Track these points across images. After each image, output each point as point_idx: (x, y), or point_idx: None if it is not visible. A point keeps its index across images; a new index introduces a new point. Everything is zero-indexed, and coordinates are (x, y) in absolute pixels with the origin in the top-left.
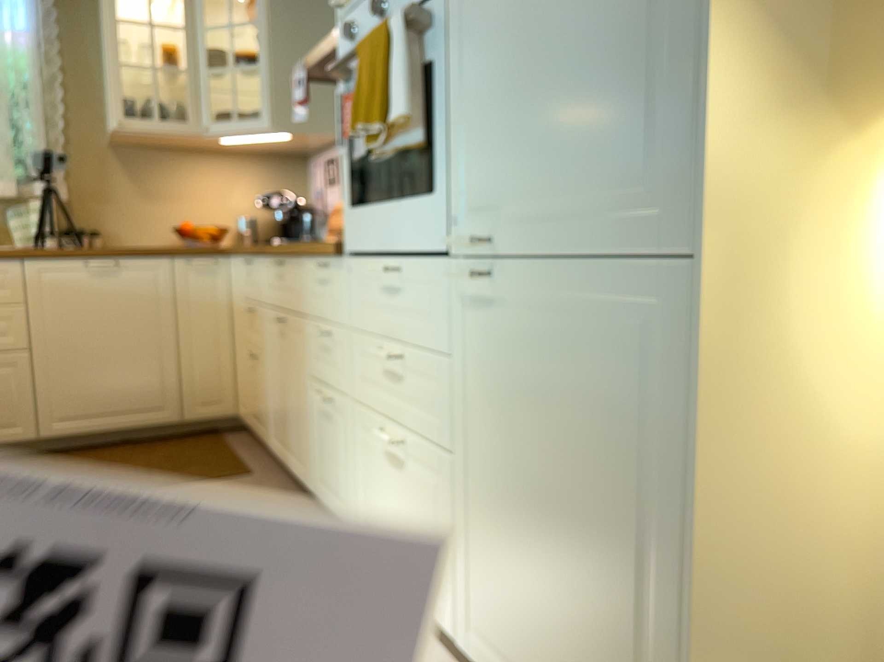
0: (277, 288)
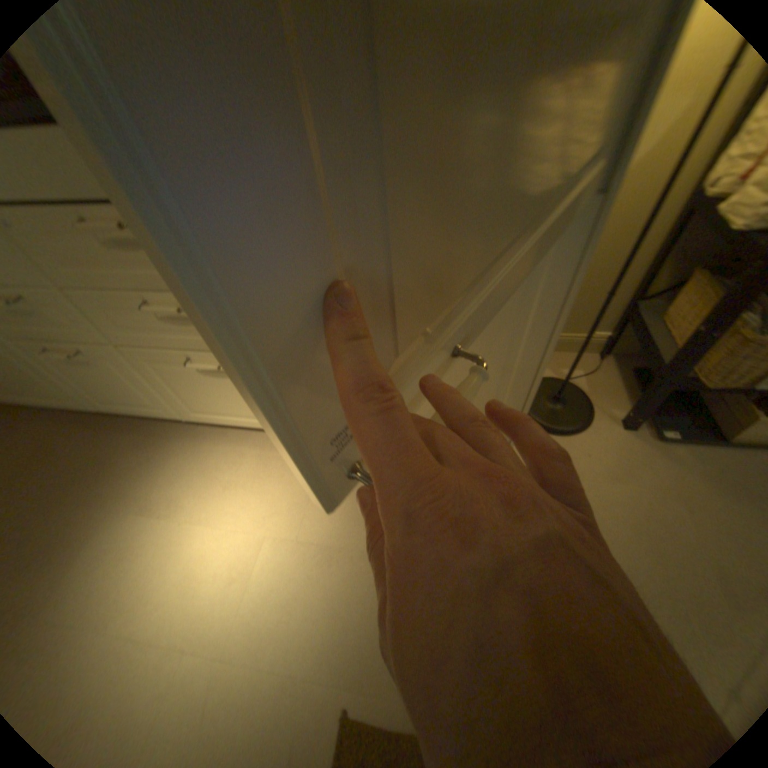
0: None
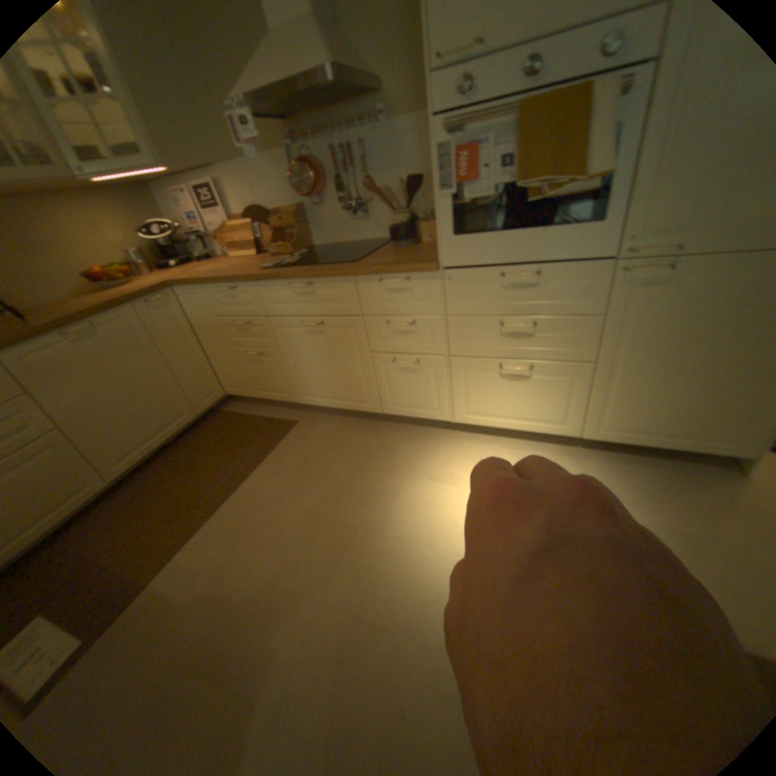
0: (296, 301)
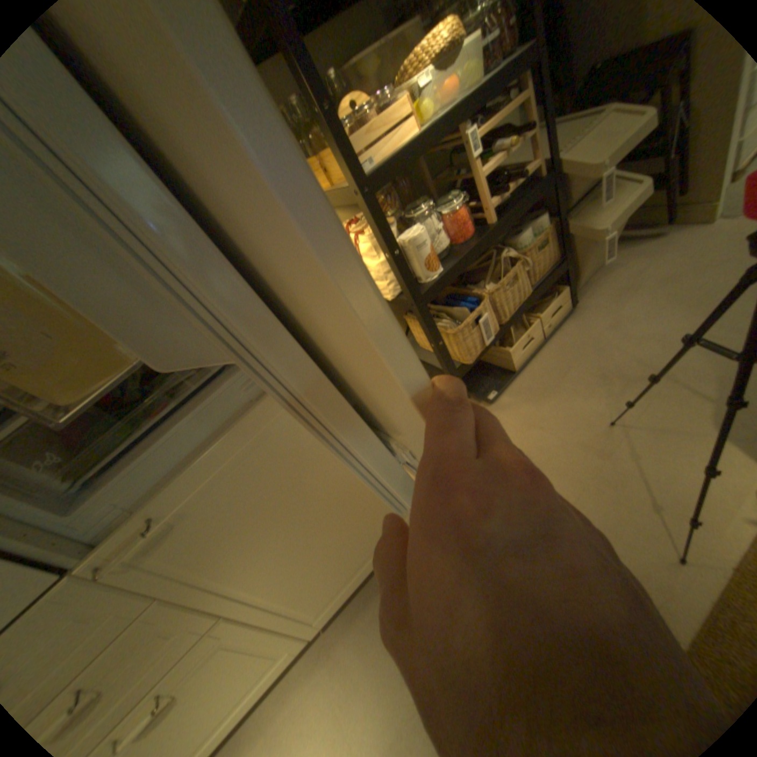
0: None
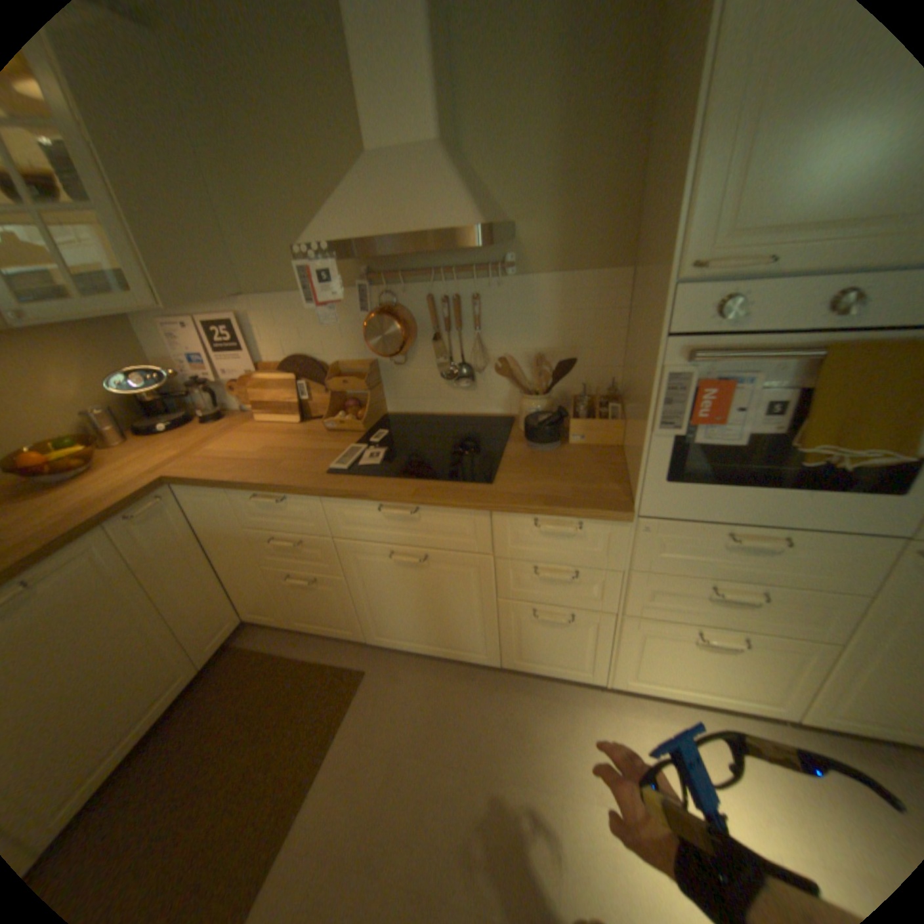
0: (389, 527)
